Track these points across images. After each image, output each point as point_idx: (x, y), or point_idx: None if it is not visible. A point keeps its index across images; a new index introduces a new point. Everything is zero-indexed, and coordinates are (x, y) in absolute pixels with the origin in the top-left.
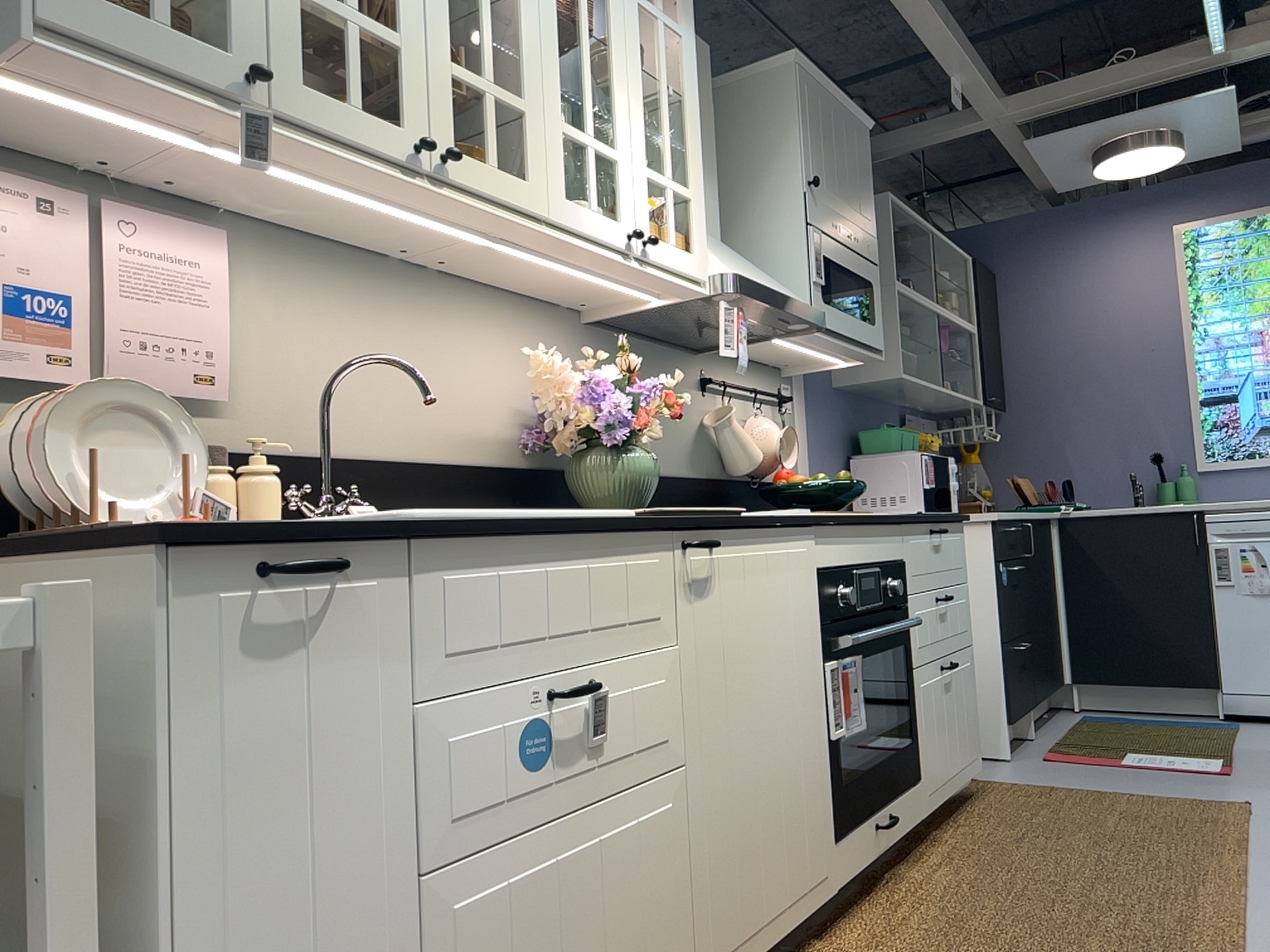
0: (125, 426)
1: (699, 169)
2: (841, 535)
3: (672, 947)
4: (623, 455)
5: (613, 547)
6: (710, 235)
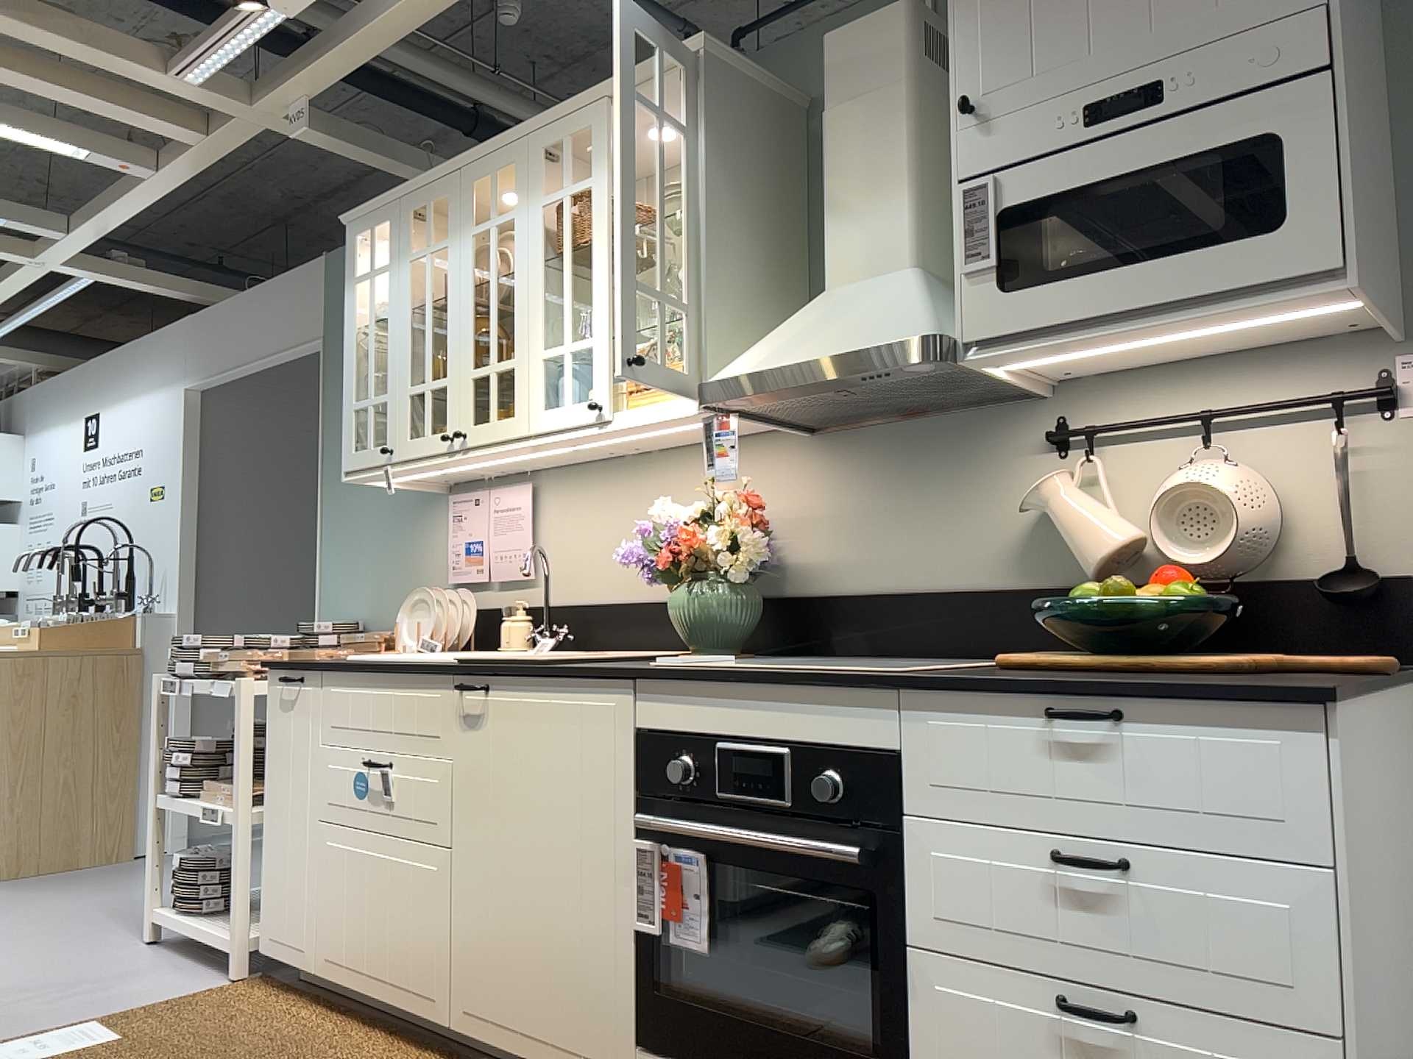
0: (432, 607)
1: (692, 278)
2: (687, 694)
3: (430, 965)
4: (679, 592)
5: (409, 682)
6: (871, 277)
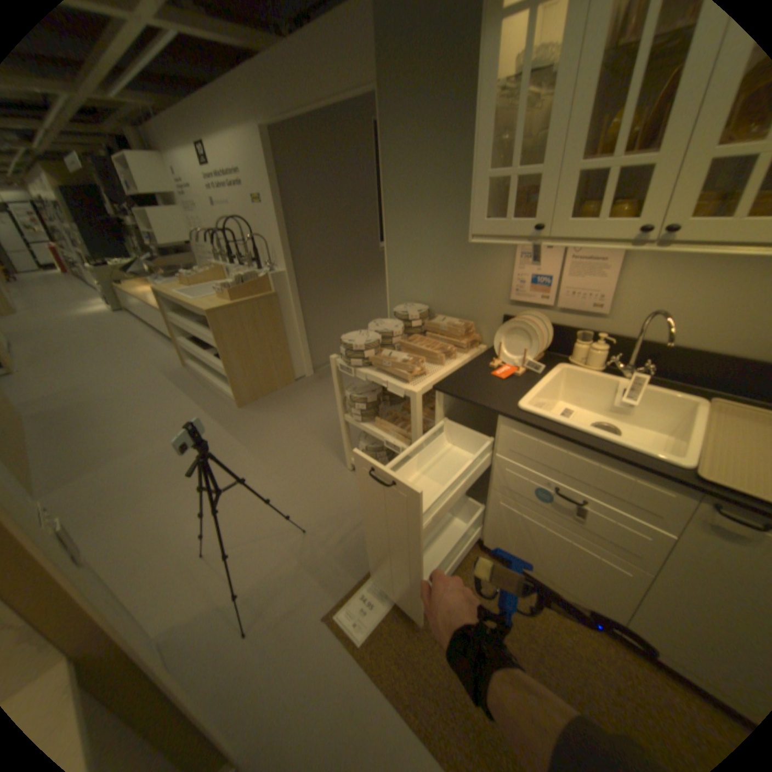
0: (527, 333)
1: None
2: None
3: (610, 607)
4: None
5: (628, 470)
6: None
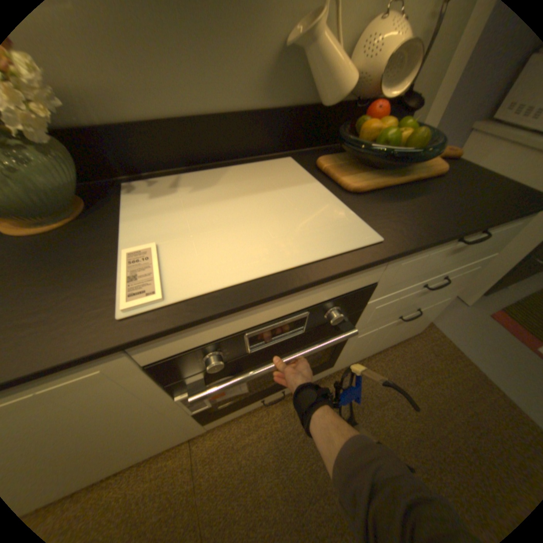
0: None
1: None
2: (203, 324)
3: None
4: None
5: None
6: None
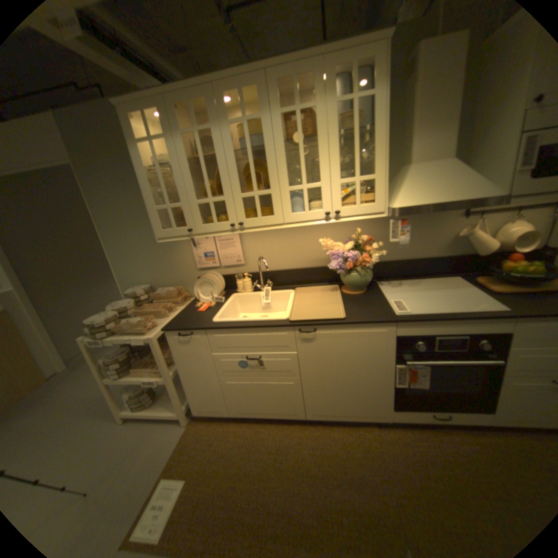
0: (210, 283)
1: (383, 161)
2: (424, 325)
3: (295, 407)
4: (350, 274)
5: (267, 330)
6: (439, 161)
